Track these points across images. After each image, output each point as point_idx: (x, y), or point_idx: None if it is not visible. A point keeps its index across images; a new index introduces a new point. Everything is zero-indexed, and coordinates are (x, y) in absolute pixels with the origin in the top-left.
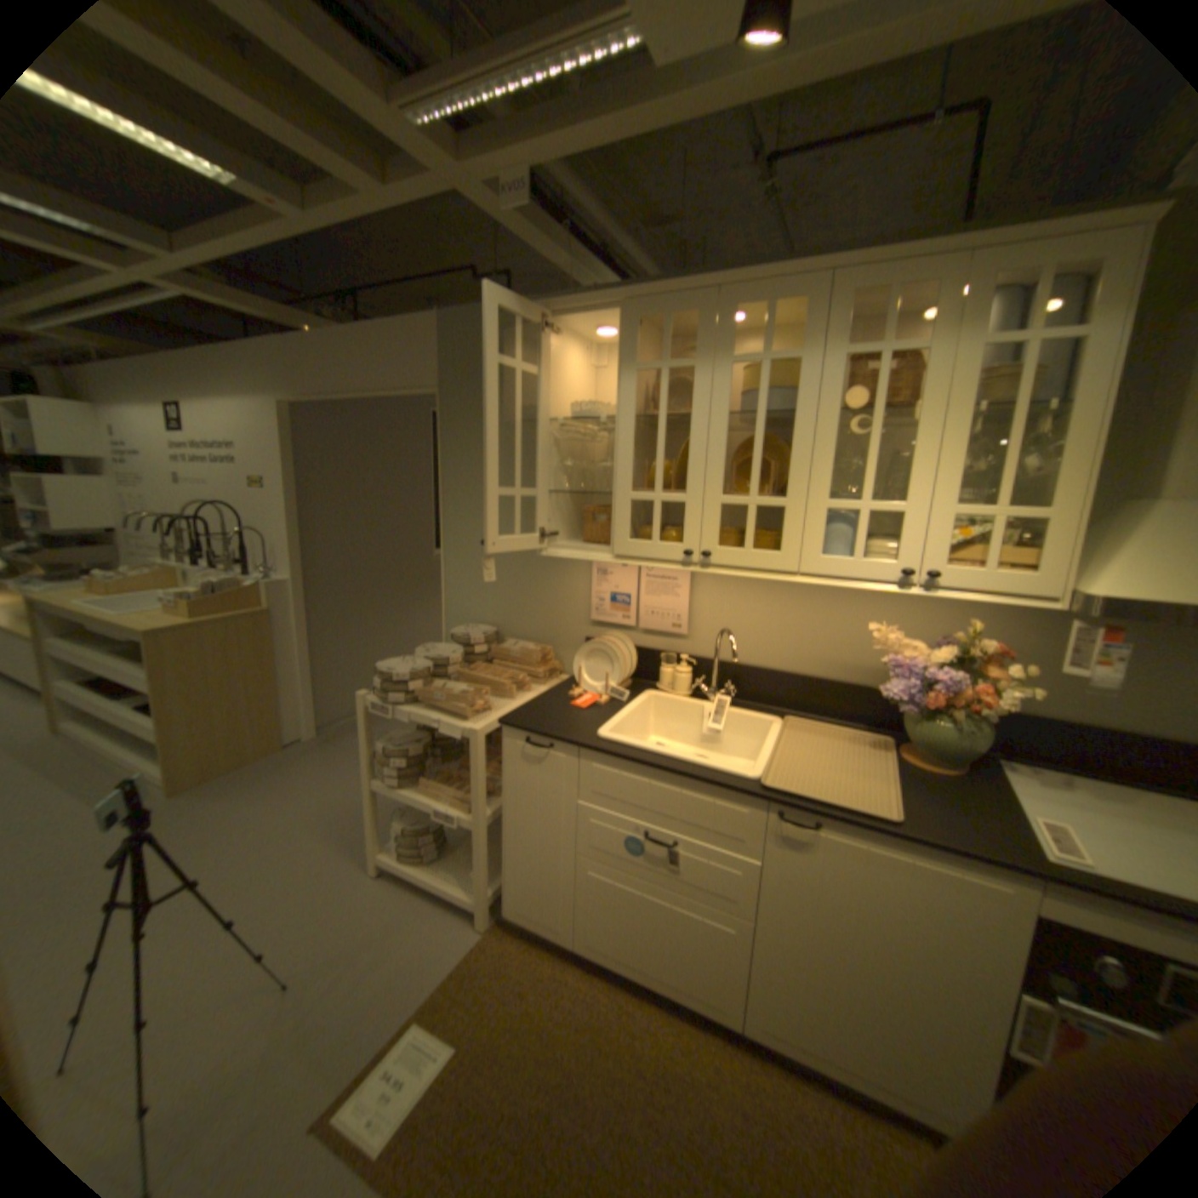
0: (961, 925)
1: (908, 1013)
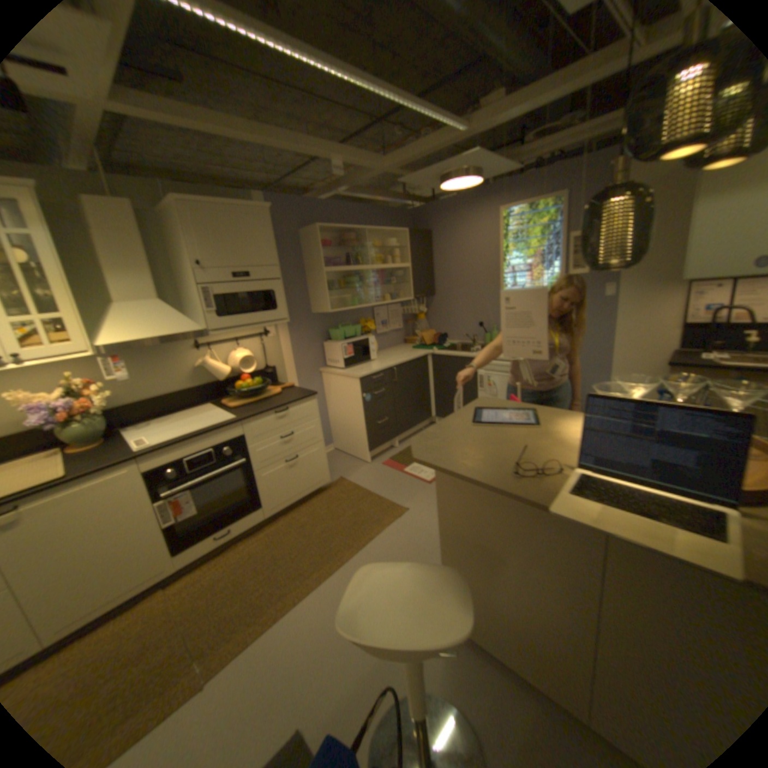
0: (116, 499)
1: (118, 551)
